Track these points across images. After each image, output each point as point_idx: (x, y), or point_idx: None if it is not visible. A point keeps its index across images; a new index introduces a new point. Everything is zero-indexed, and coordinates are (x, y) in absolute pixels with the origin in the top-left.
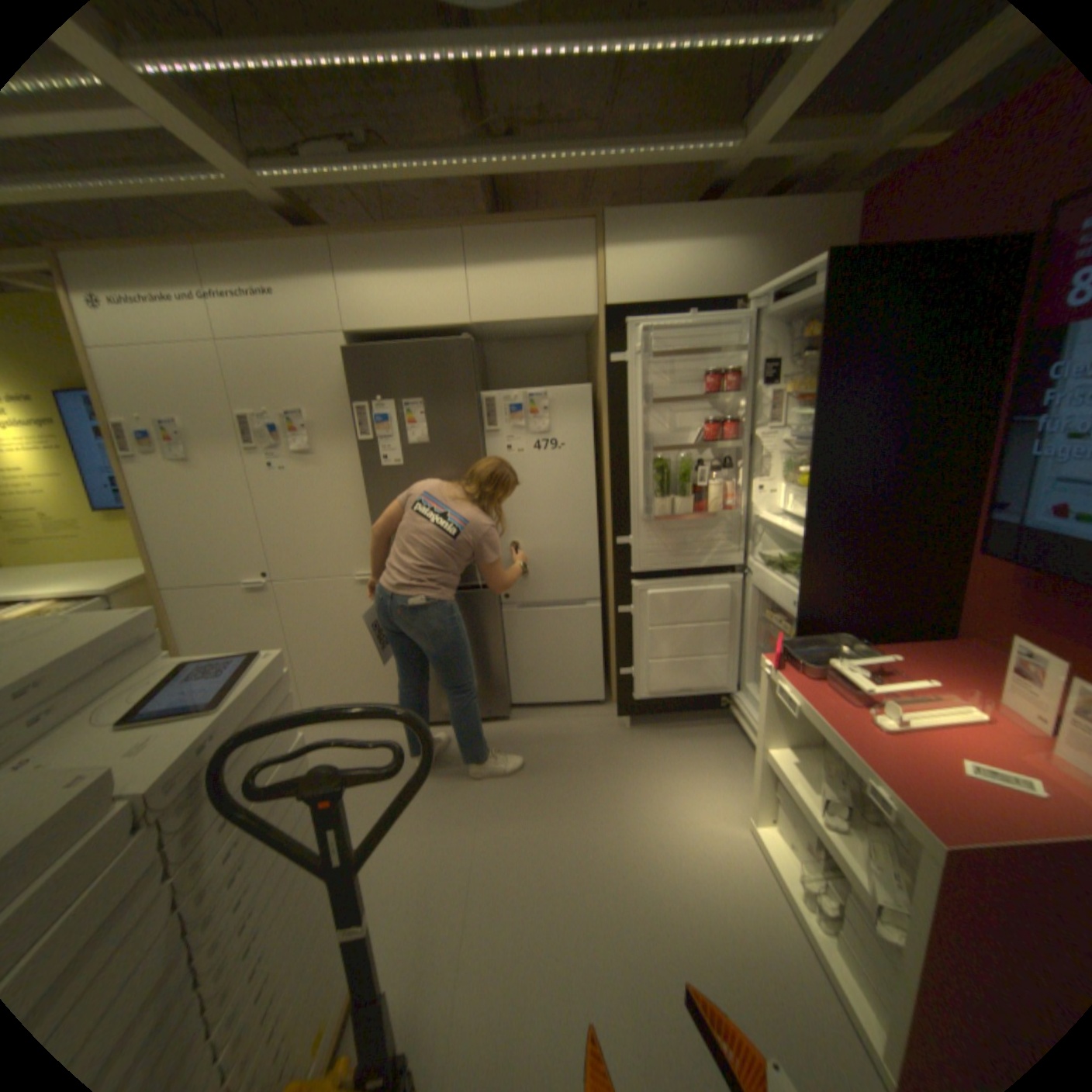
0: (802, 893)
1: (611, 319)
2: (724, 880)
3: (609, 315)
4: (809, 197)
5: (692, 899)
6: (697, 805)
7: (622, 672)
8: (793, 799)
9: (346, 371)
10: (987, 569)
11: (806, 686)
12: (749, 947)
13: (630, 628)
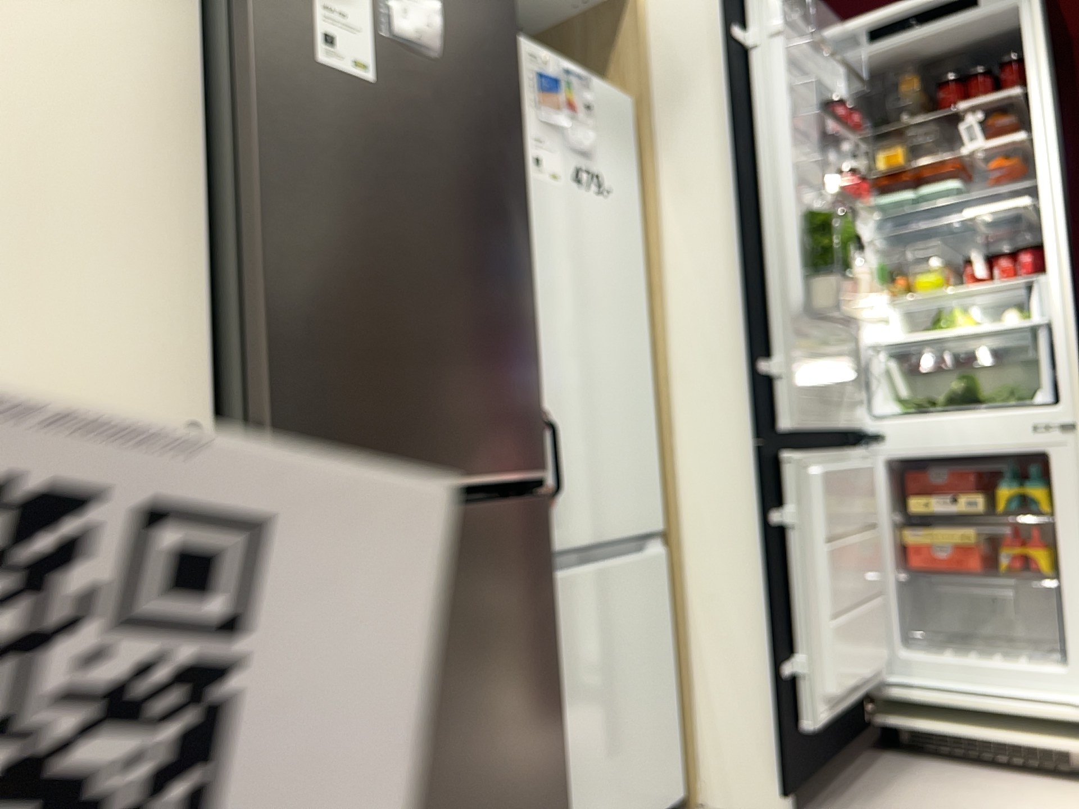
0: None
1: None
2: None
3: None
4: None
5: None
6: None
7: (786, 672)
8: None
9: None
10: None
11: None
12: None
13: (785, 560)
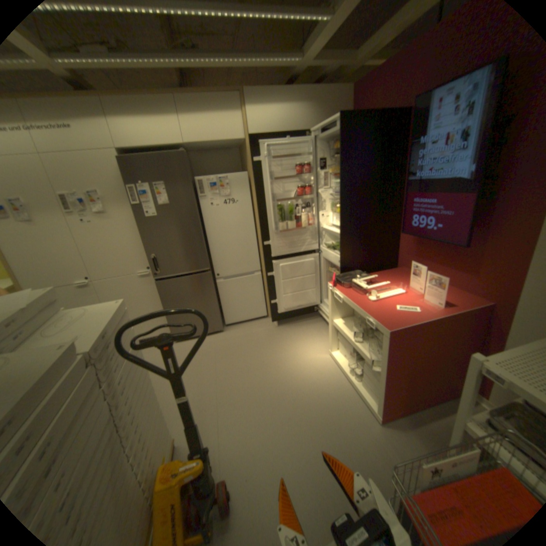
0: (349, 370)
1: (252, 141)
2: (321, 373)
3: (251, 138)
4: (332, 84)
5: (309, 382)
6: (308, 350)
7: (272, 302)
8: (343, 336)
9: (120, 169)
10: (405, 239)
11: (344, 291)
12: (331, 393)
13: (273, 282)
